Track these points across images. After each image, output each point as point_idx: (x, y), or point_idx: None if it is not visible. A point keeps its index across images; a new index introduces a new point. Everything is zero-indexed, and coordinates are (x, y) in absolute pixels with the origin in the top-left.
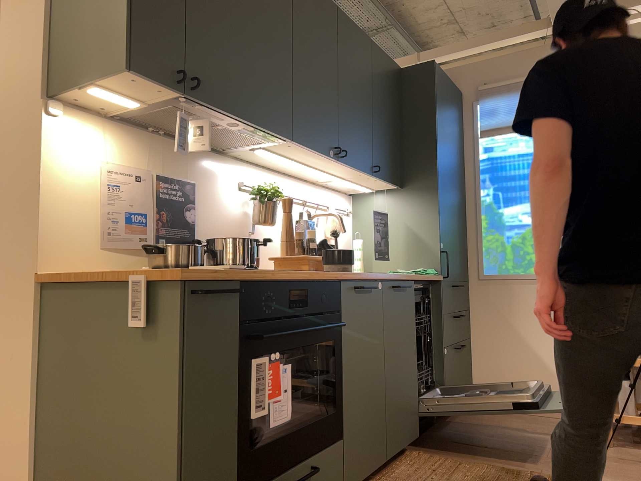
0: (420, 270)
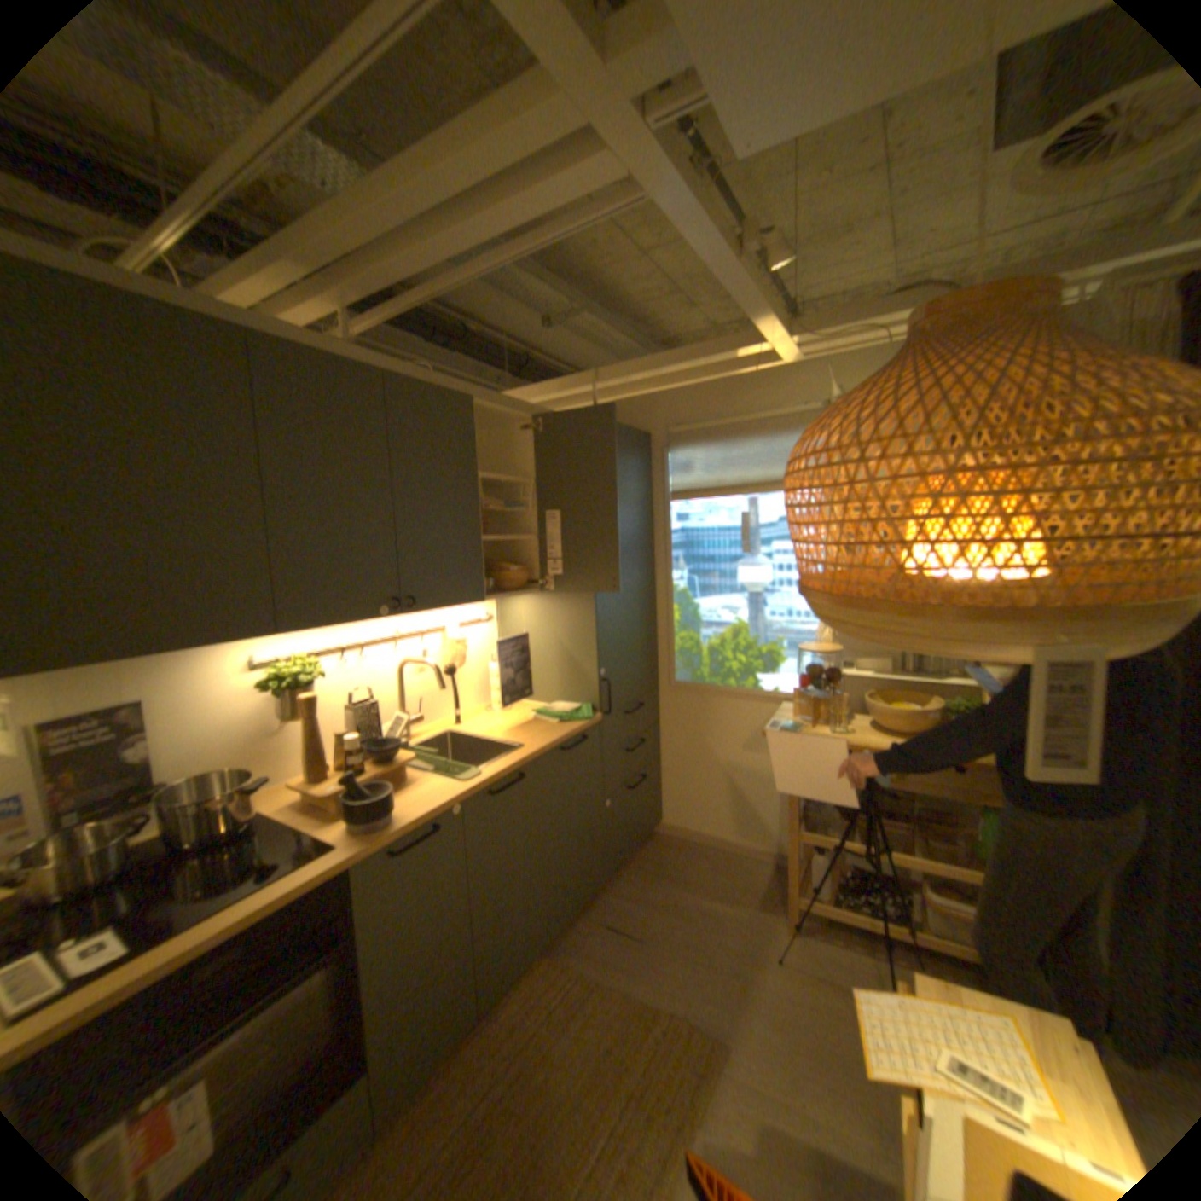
0: (570, 710)
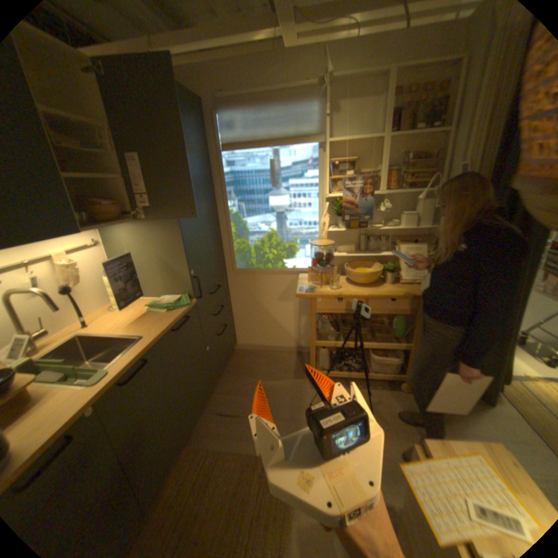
0: (173, 301)
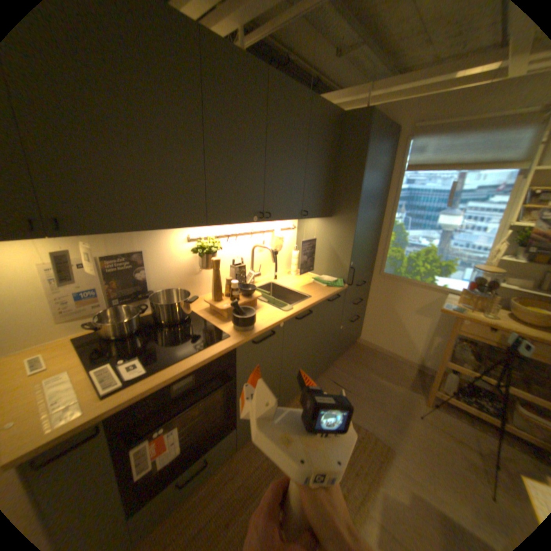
0: (332, 281)
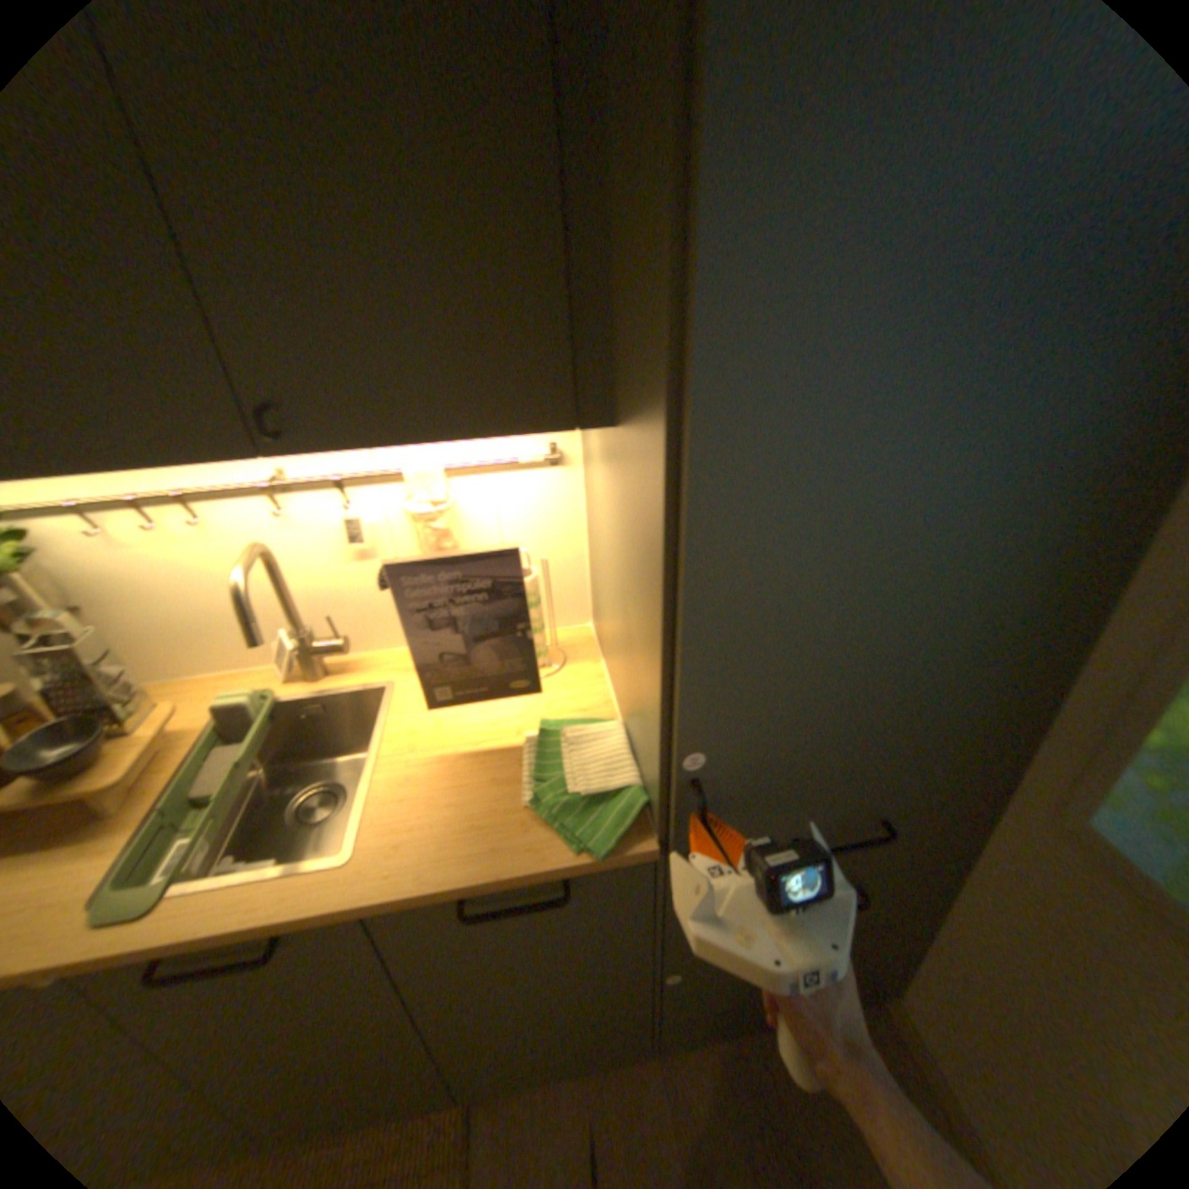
0: (584, 788)
